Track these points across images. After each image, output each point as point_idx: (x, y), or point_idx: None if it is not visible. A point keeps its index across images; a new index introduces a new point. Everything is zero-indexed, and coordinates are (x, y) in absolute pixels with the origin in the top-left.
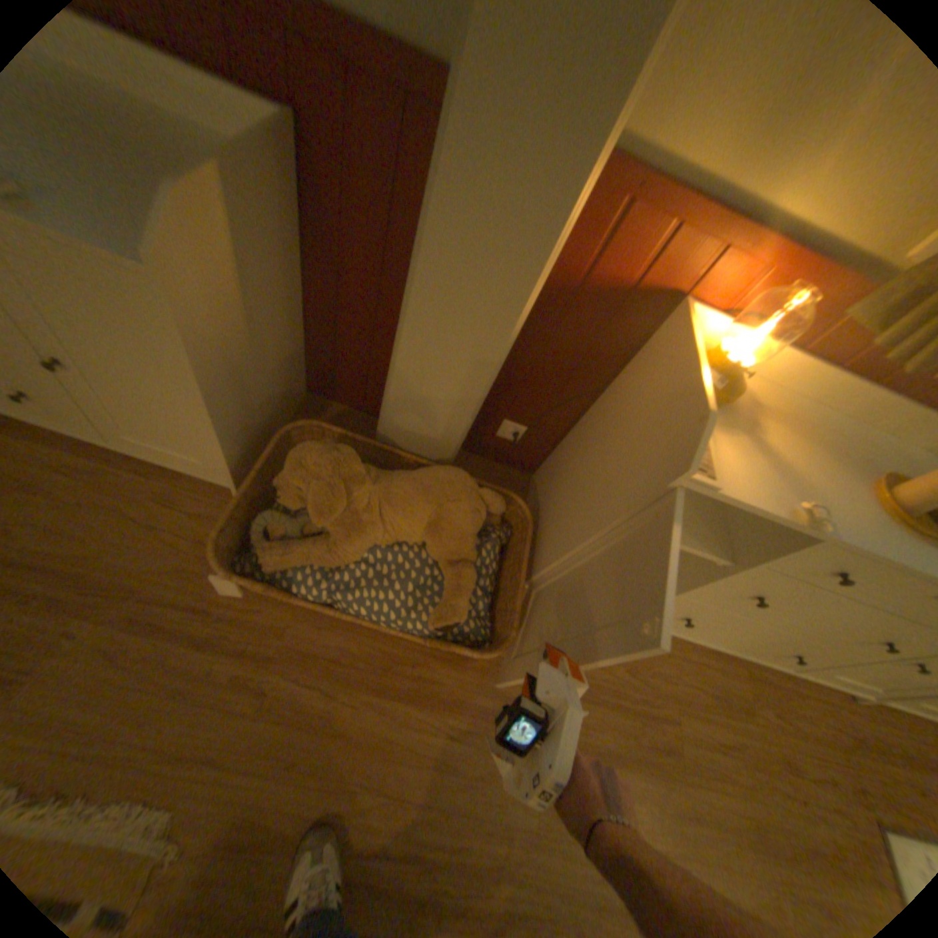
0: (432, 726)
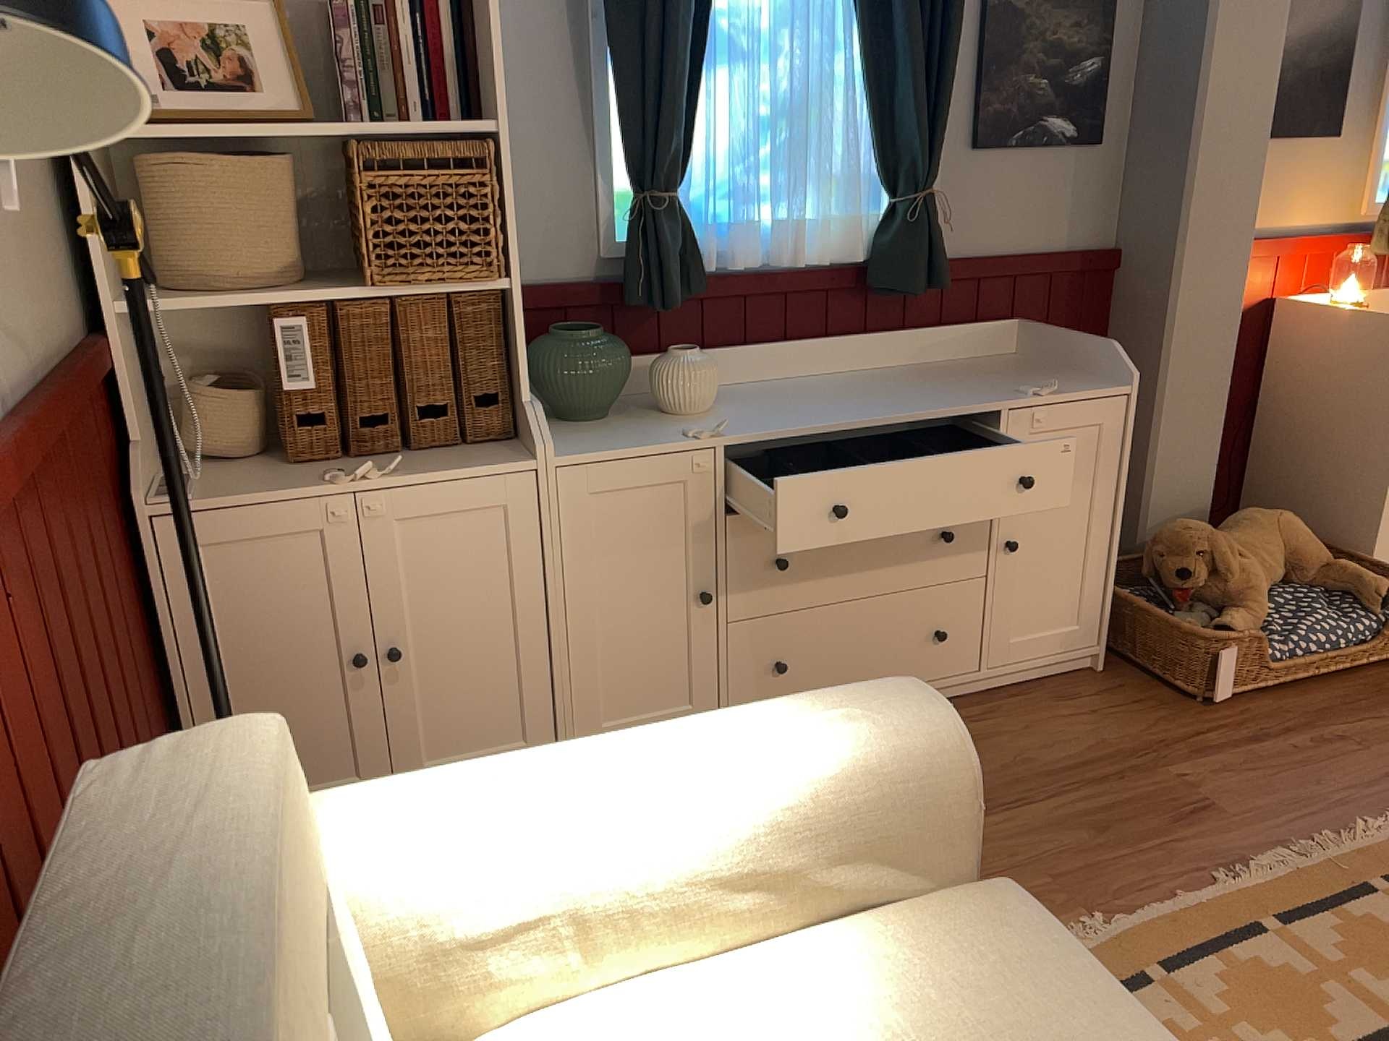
0: None
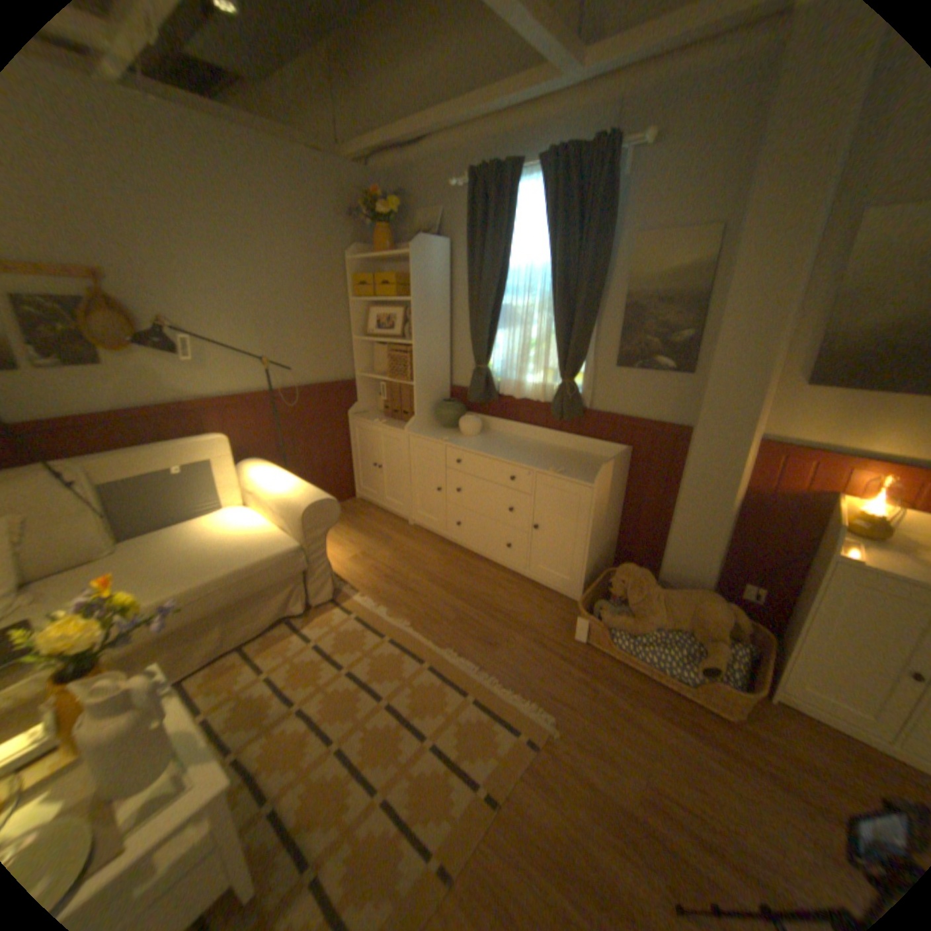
0: (706, 751)
